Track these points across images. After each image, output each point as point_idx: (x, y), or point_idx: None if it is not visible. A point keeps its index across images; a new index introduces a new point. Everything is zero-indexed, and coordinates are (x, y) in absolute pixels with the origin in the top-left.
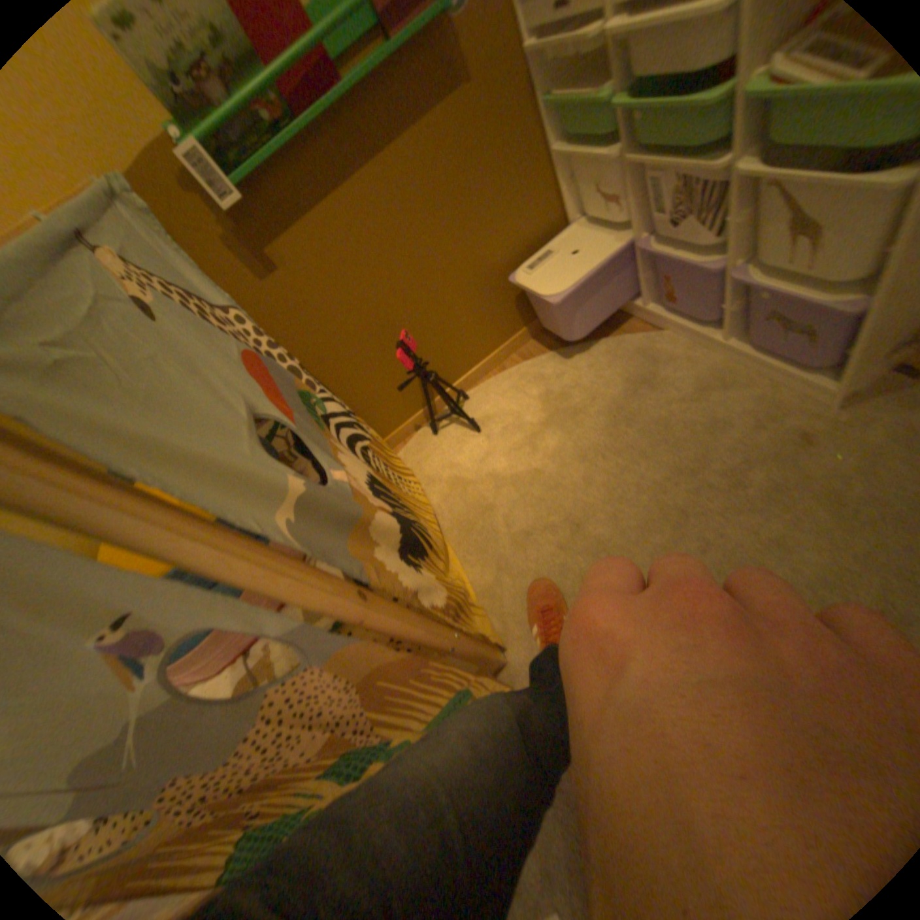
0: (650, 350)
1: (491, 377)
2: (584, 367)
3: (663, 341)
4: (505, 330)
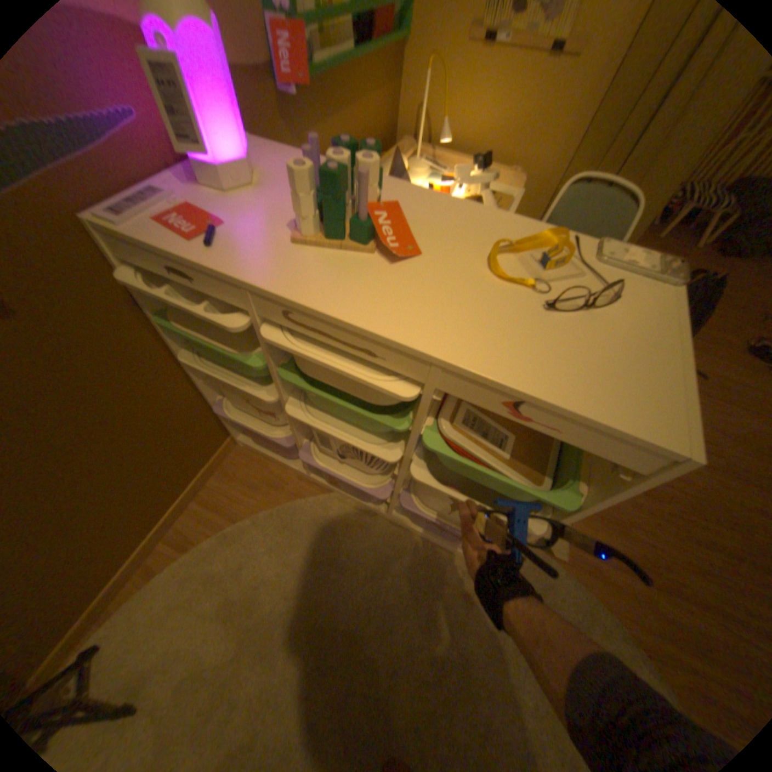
0: (325, 520)
1: (134, 593)
2: (264, 554)
3: (334, 508)
4: (143, 527)
